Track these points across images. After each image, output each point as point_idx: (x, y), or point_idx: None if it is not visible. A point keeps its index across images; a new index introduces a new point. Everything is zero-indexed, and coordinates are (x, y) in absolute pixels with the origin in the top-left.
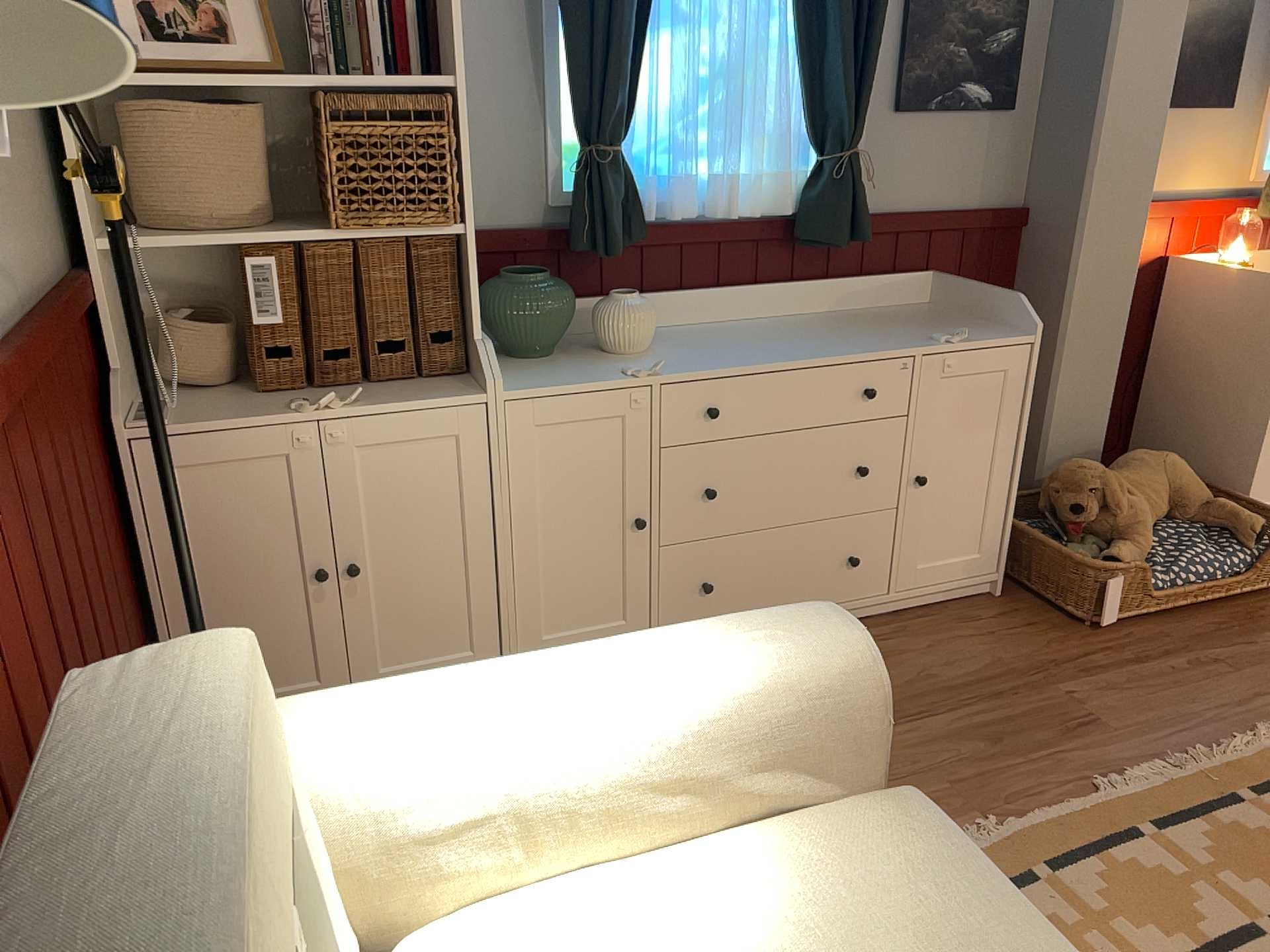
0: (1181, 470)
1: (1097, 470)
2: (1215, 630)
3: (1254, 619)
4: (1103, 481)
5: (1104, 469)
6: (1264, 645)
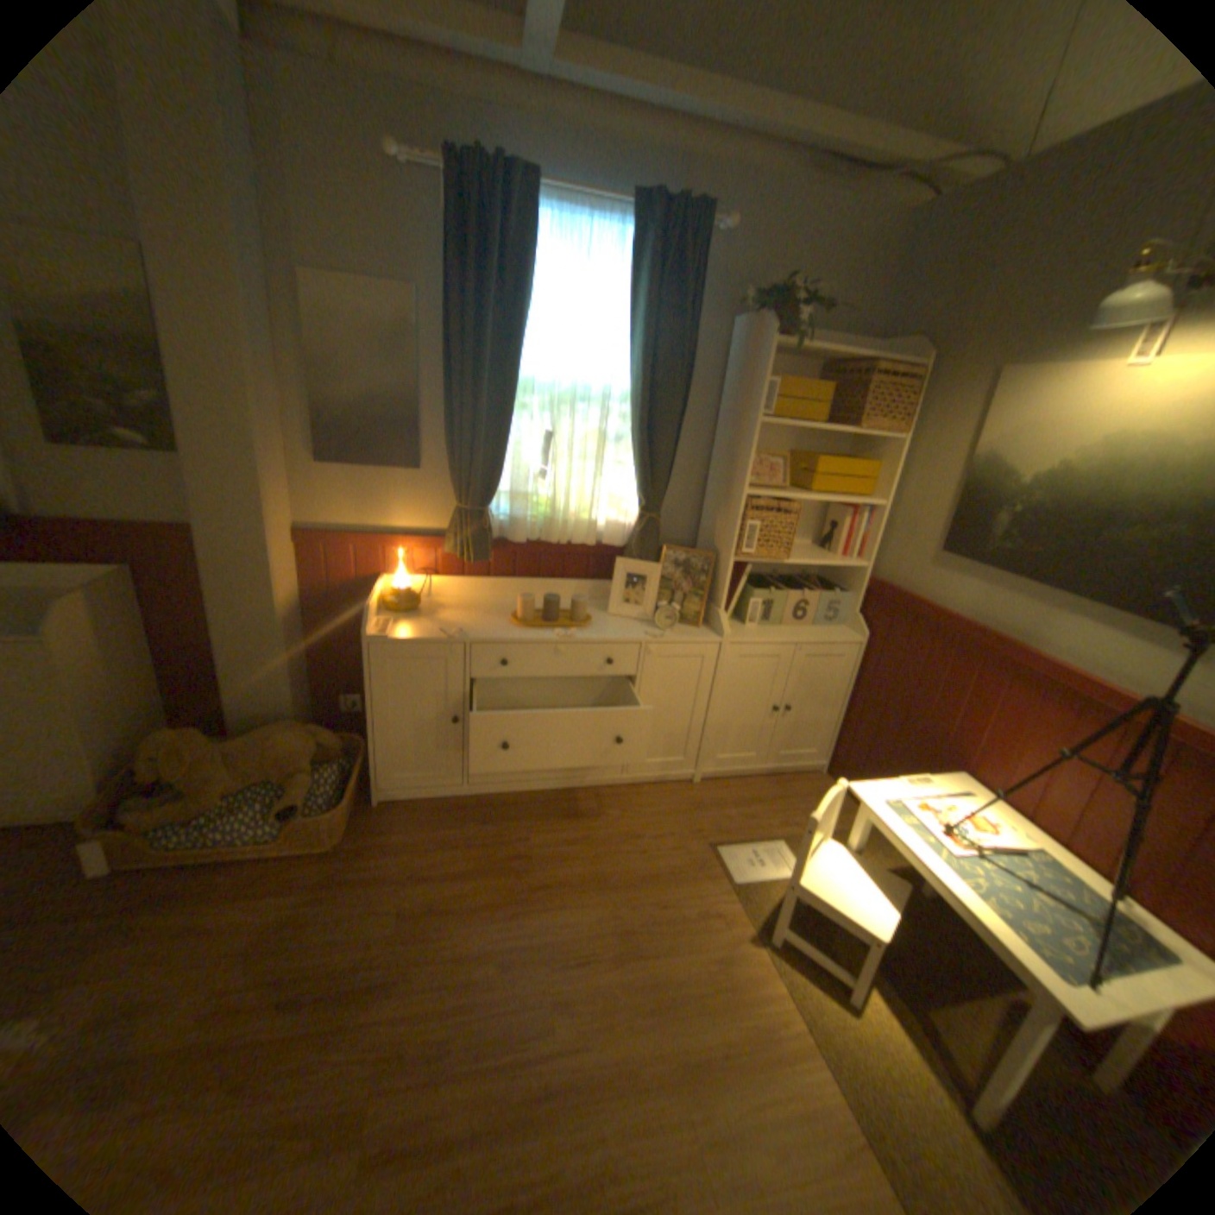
0: (279, 748)
1: (167, 744)
2: (195, 894)
3: (248, 887)
4: (164, 754)
5: (188, 741)
6: (200, 919)
